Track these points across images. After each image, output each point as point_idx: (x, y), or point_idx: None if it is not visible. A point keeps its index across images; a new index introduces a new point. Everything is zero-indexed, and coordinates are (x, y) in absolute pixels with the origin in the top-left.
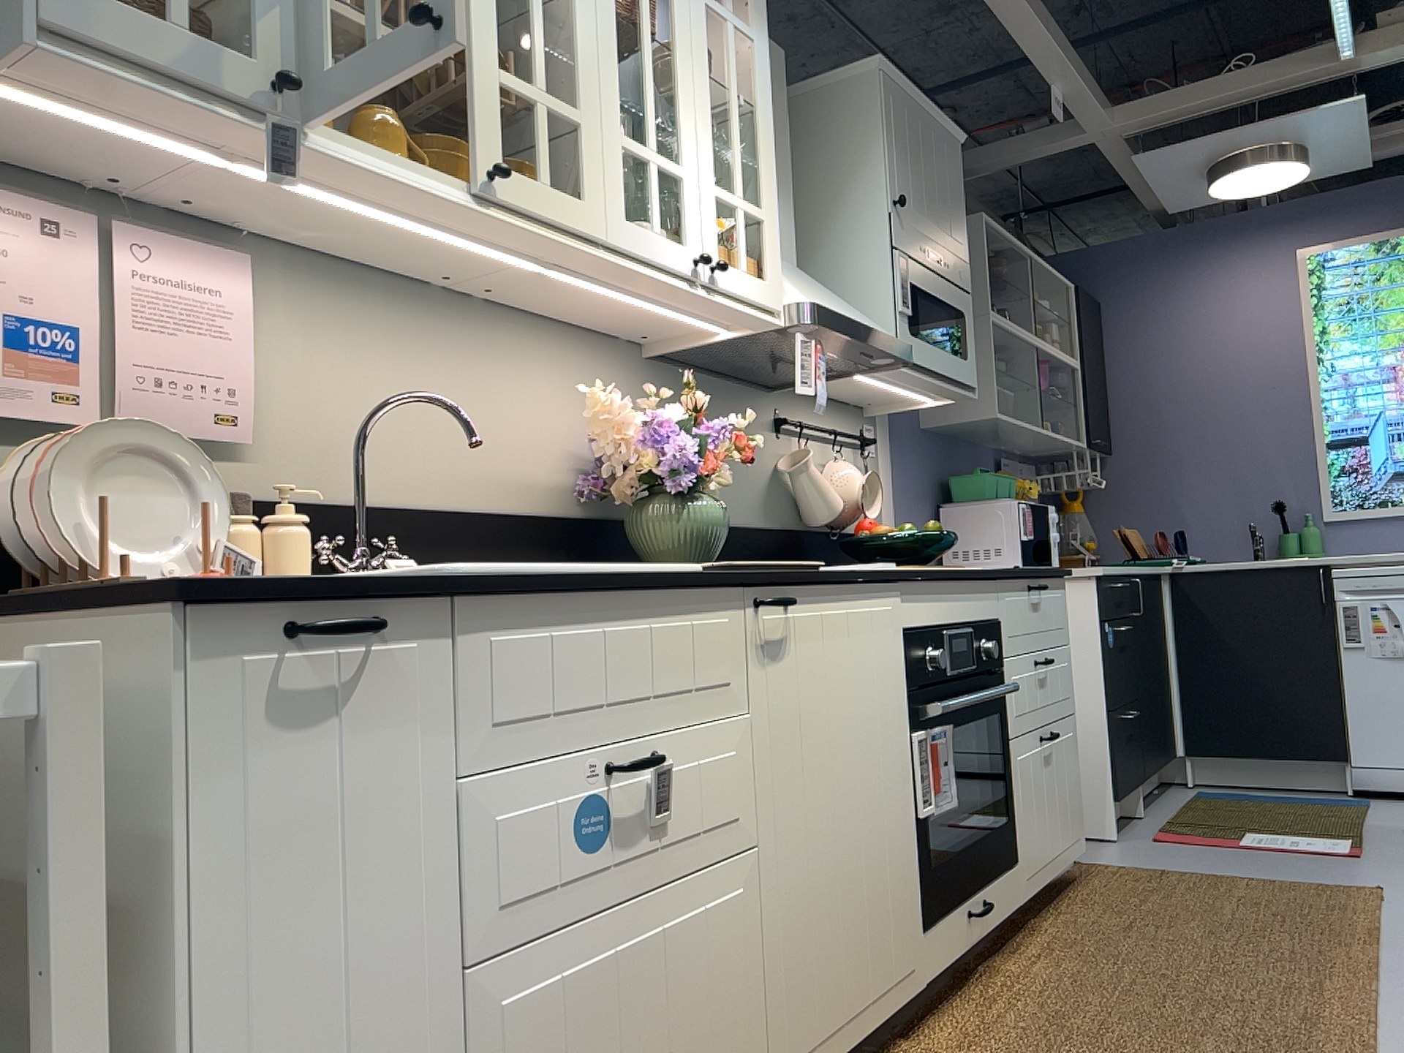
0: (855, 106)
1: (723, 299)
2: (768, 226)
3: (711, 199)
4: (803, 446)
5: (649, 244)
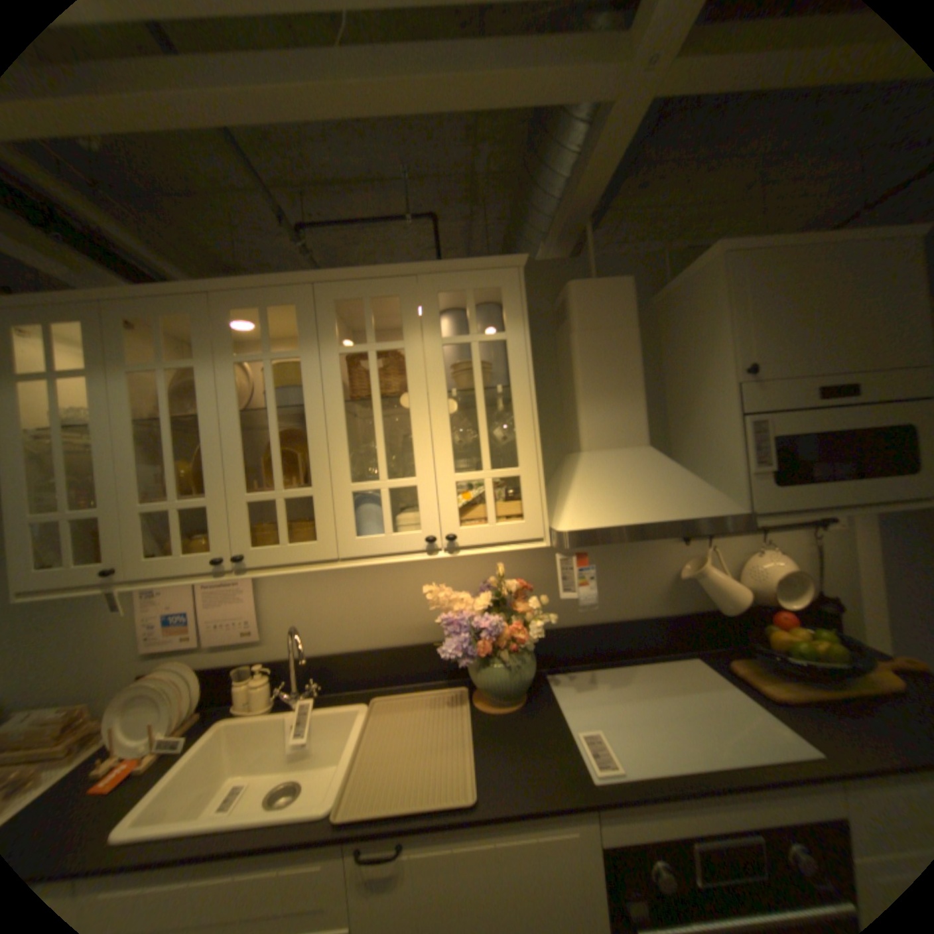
0: (709, 288)
1: (467, 551)
2: (523, 478)
3: (449, 487)
4: (718, 546)
5: (380, 545)
